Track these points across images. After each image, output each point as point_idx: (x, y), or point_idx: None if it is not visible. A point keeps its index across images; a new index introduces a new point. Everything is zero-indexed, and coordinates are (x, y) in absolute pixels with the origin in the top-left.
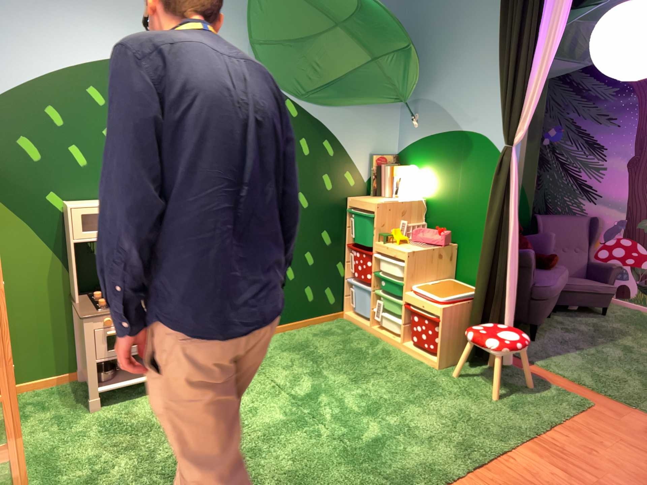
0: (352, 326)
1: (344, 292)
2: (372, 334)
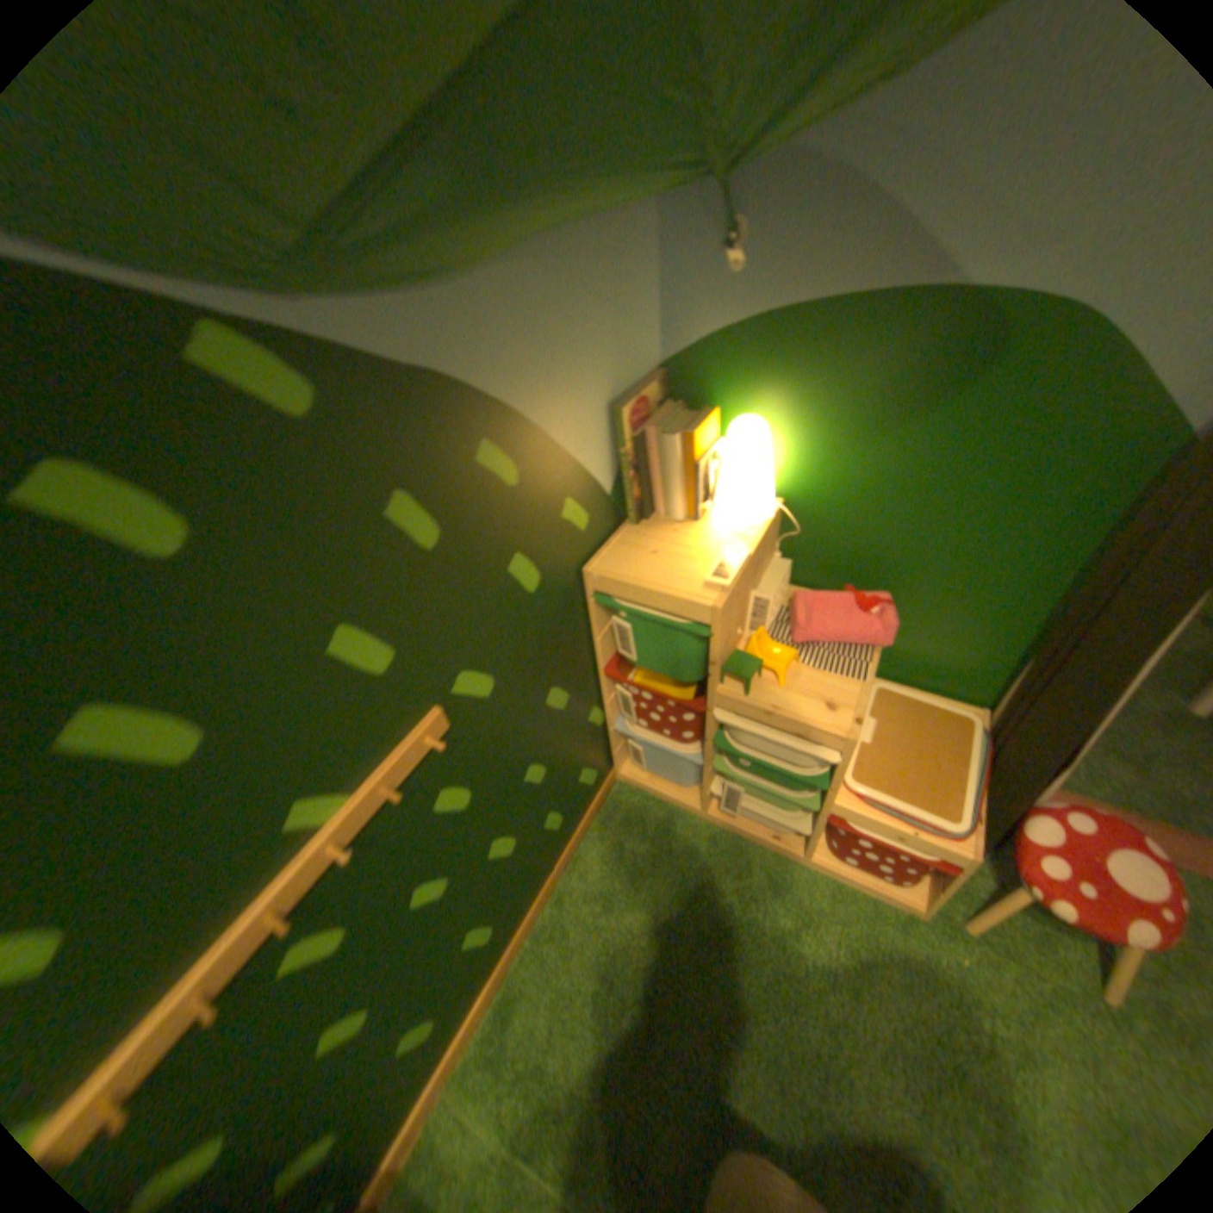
0: (654, 809)
1: (609, 746)
2: (710, 824)
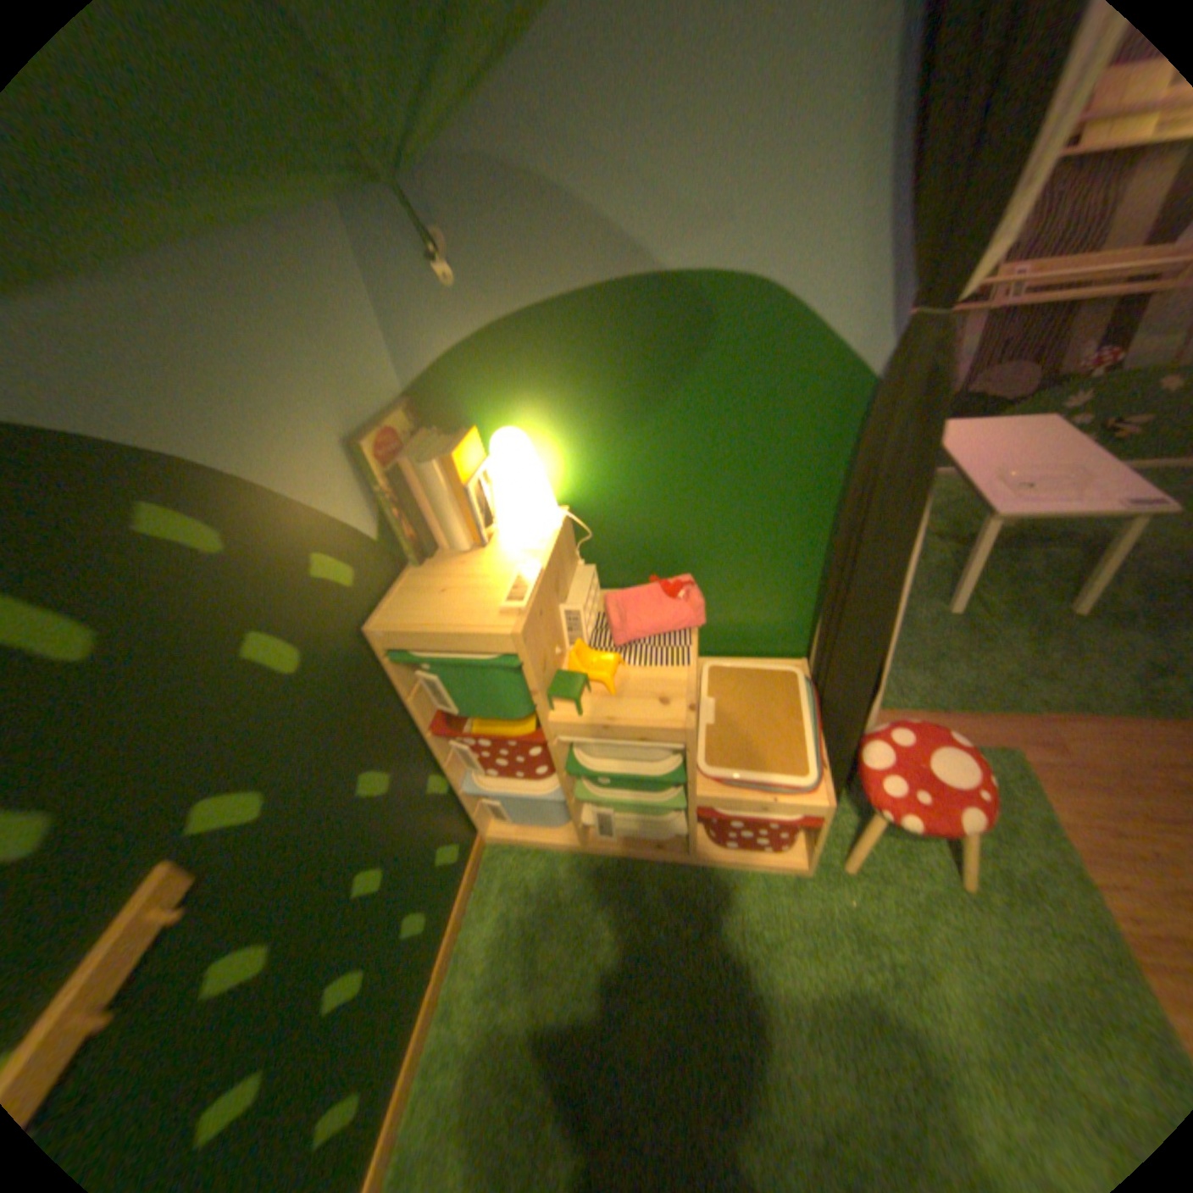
0: (532, 860)
1: (465, 810)
2: (593, 855)
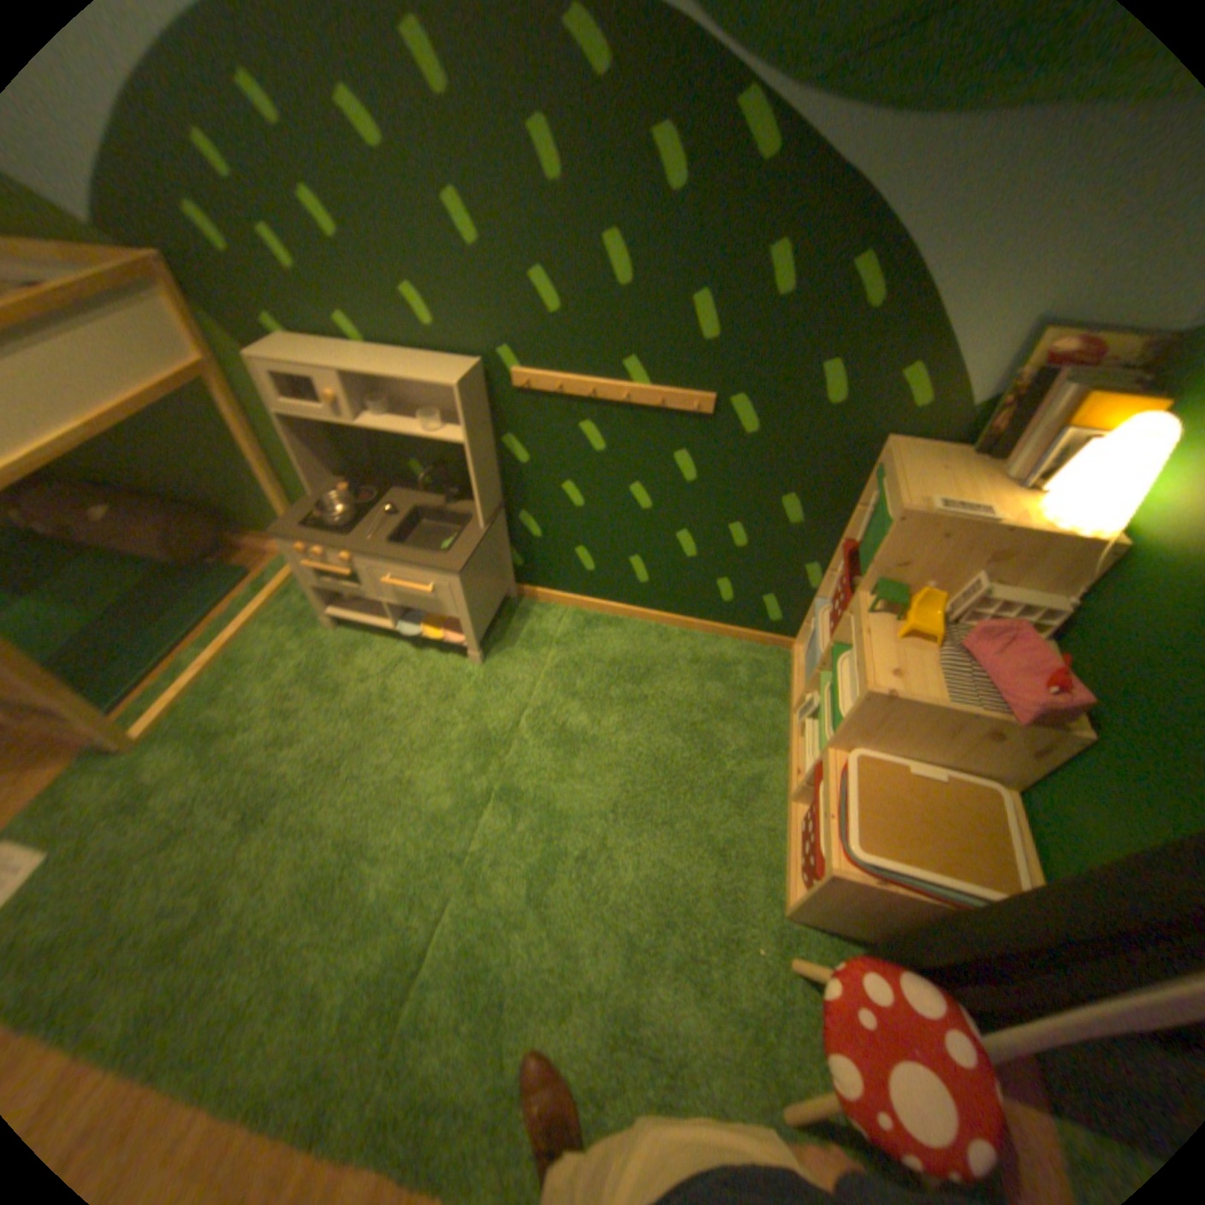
0: (779, 682)
1: (805, 615)
2: (787, 726)
